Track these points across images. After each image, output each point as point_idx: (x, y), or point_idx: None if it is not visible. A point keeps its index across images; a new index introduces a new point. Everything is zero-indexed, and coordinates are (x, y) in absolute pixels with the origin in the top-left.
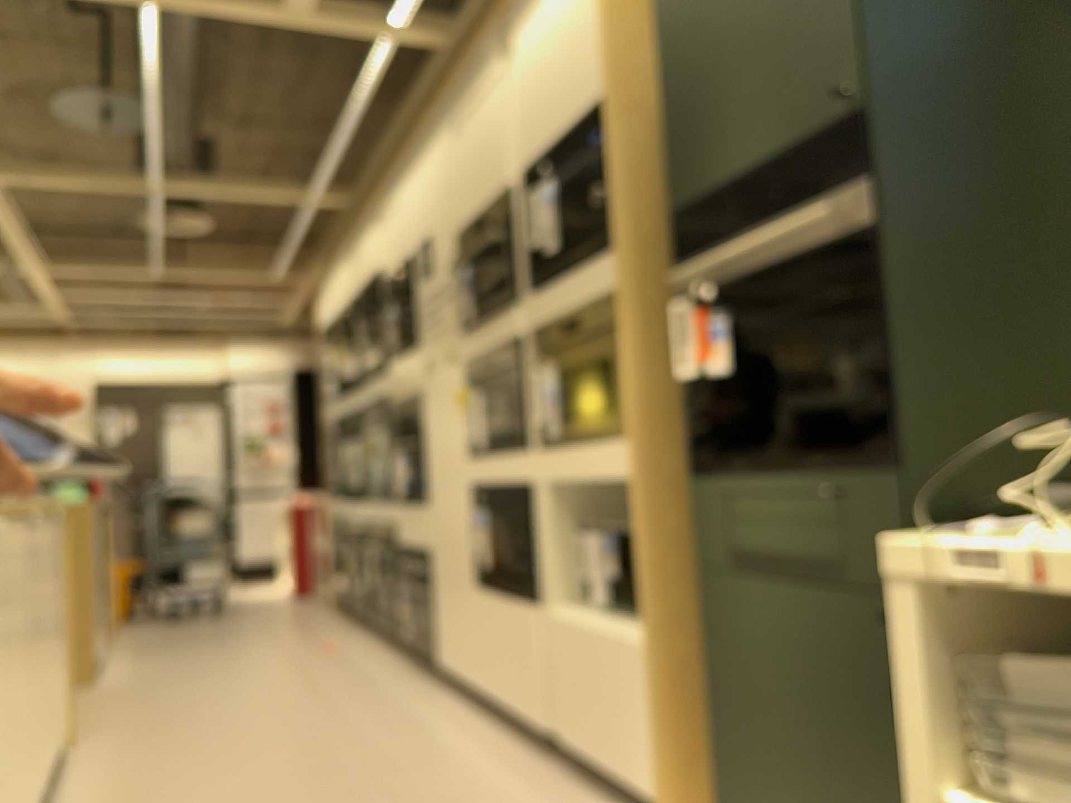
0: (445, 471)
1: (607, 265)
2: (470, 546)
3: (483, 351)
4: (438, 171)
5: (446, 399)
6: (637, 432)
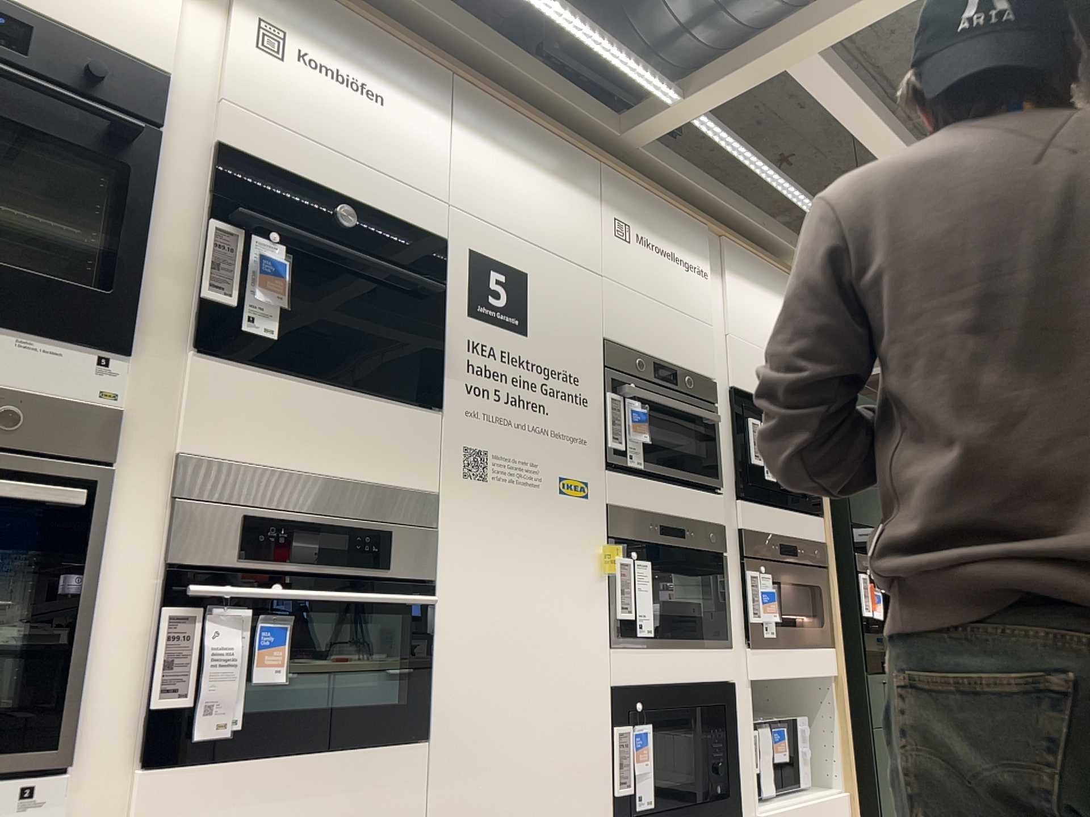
0: (525, 663)
1: (813, 521)
2: (600, 785)
3: (658, 513)
4: (566, 222)
5: (548, 542)
6: (837, 642)
